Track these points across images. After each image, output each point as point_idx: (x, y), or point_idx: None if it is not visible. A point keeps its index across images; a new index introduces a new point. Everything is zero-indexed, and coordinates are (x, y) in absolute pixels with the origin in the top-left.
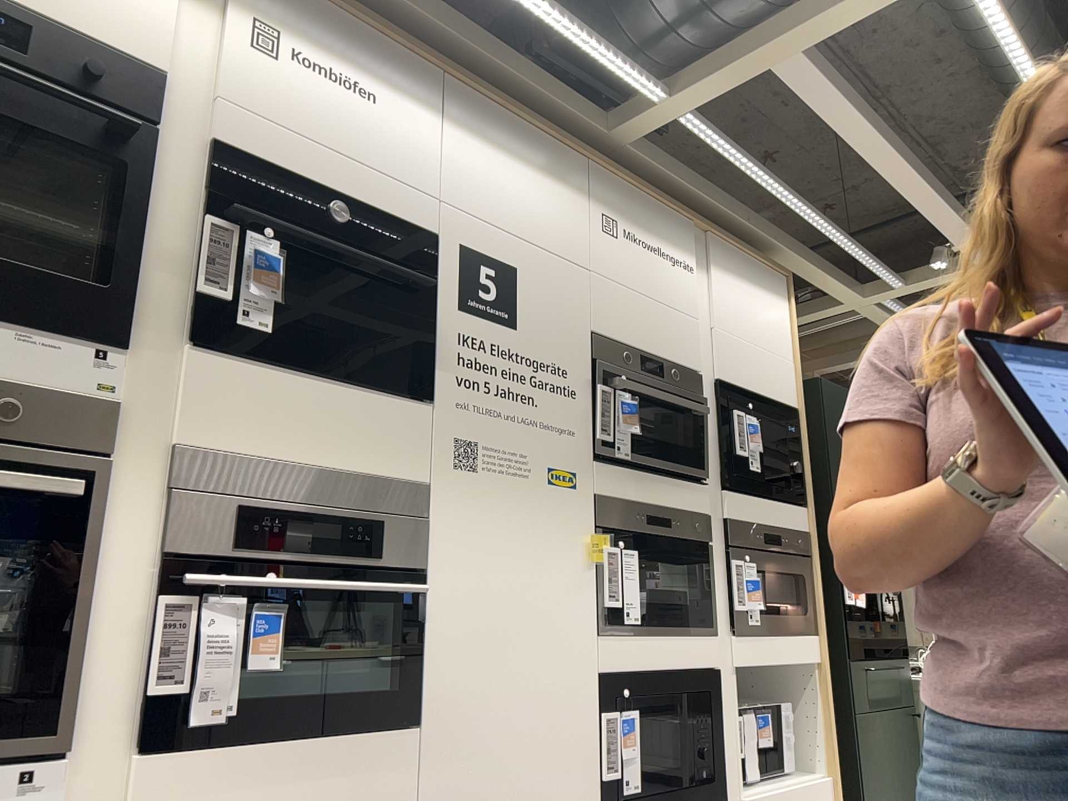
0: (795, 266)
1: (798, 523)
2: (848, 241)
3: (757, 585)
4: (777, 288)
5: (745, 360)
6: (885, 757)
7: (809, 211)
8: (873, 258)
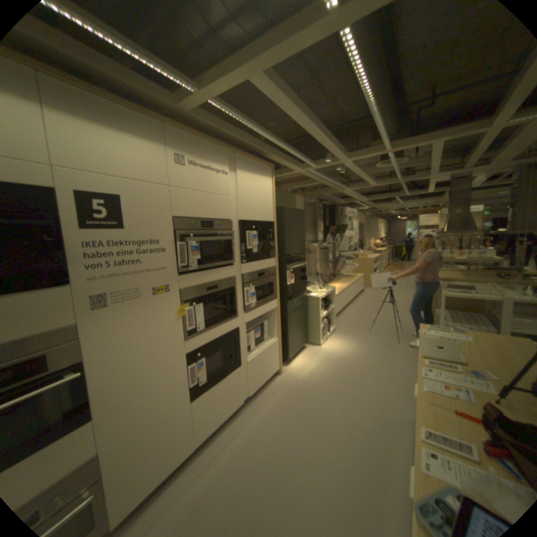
0: (277, 160)
1: (271, 265)
2: (295, 153)
3: (254, 294)
4: (268, 173)
5: (252, 209)
6: (296, 324)
7: (279, 142)
8: (306, 158)
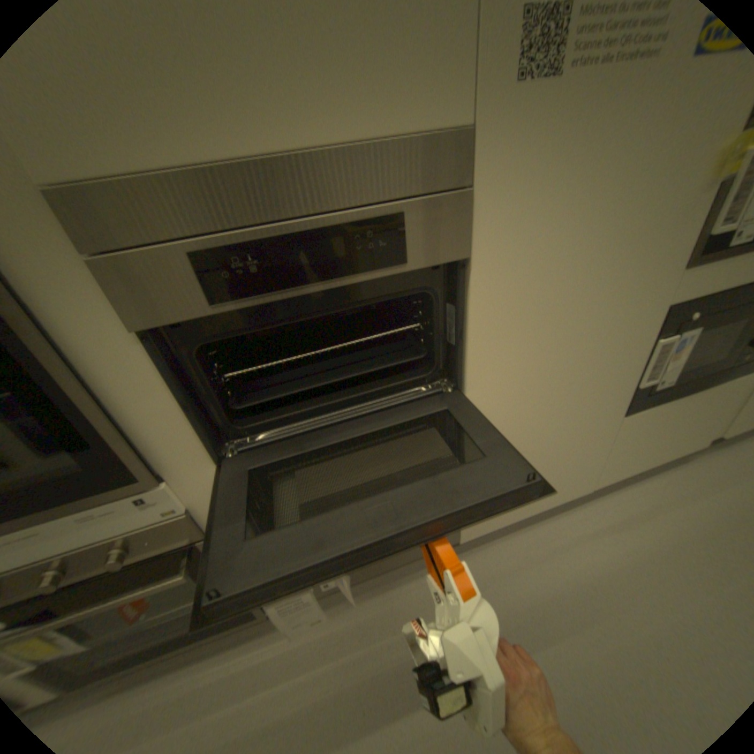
0: None
1: None
2: None
3: None
4: None
5: None
6: None
7: None
8: None
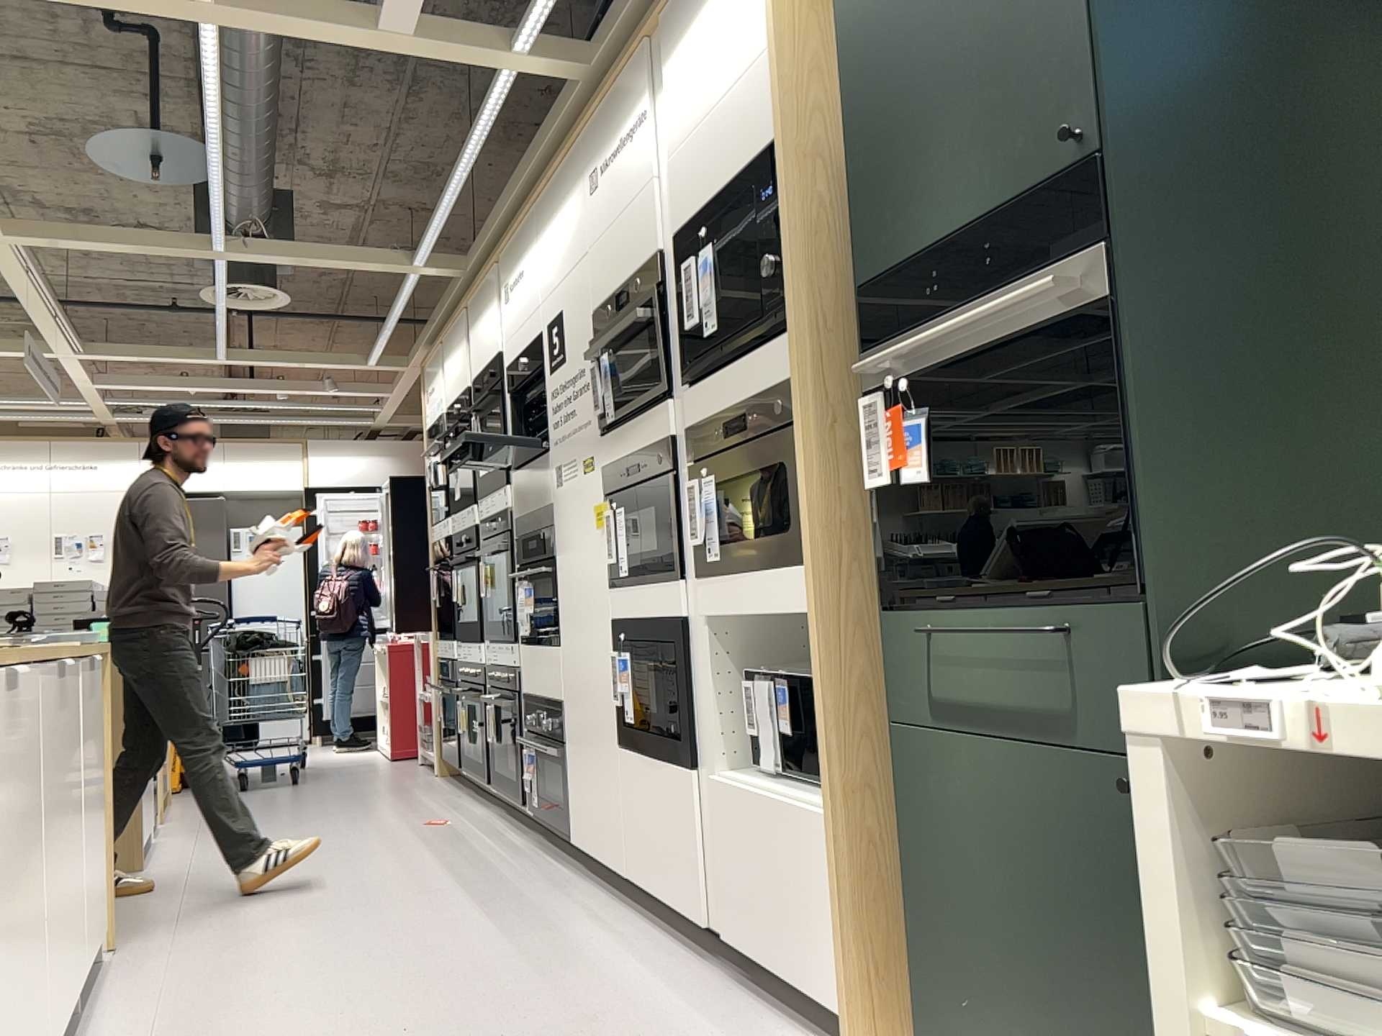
0: None
1: (780, 371)
2: None
3: (708, 508)
4: None
5: (701, 161)
6: (1001, 856)
7: None
8: None
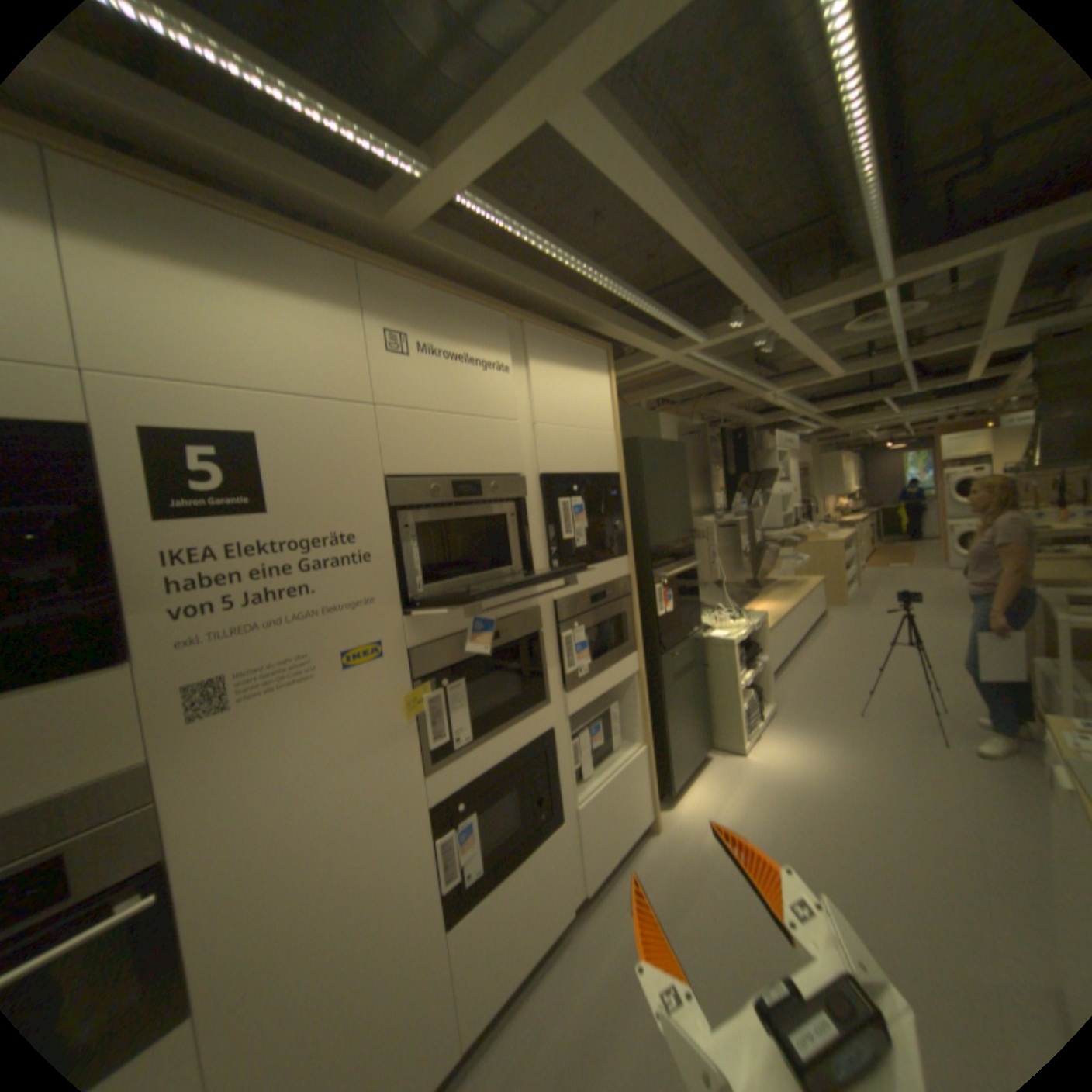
0: (616, 336)
1: (619, 574)
2: (660, 313)
3: (583, 646)
4: (598, 365)
5: (568, 448)
6: (684, 708)
7: (622, 290)
8: (683, 324)
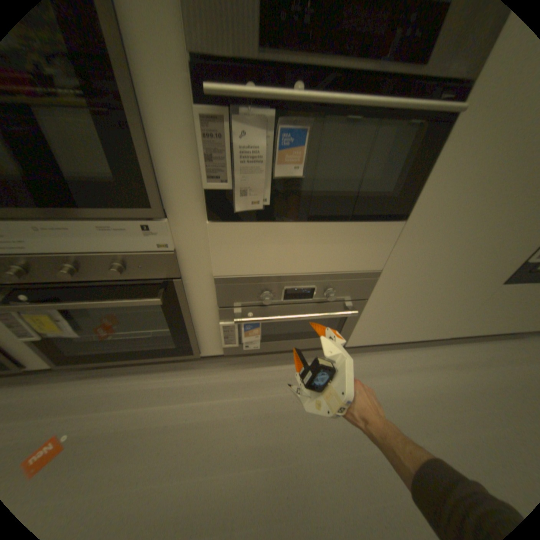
0: None
1: None
2: None
3: None
4: None
5: None
6: None
7: None
8: None
